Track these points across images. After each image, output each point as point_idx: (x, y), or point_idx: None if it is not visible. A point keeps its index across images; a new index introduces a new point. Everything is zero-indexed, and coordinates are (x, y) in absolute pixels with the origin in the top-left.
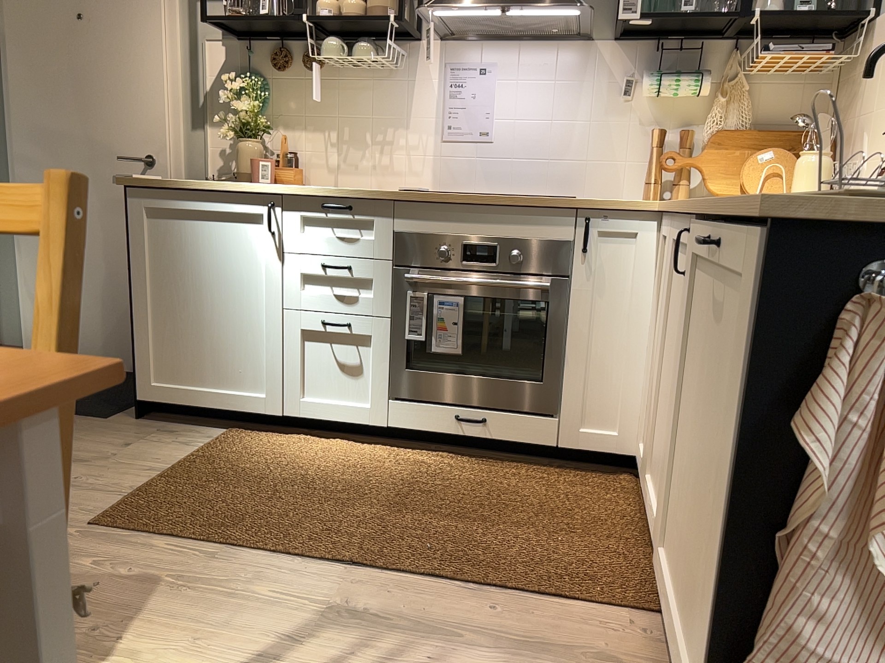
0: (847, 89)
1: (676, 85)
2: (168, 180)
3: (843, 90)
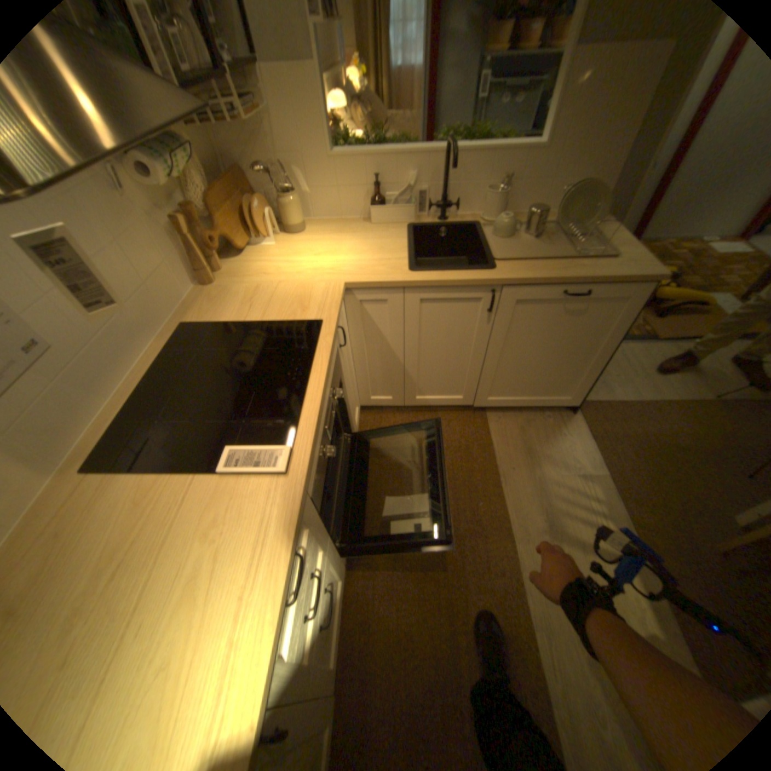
0: (235, 122)
1: (179, 159)
2: None
3: (227, 122)
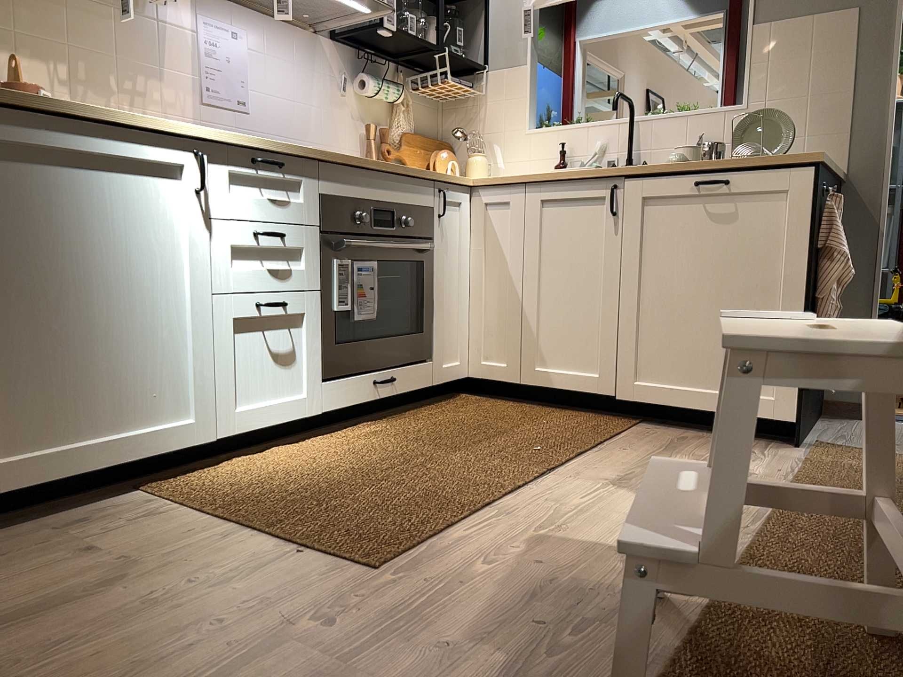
0: (461, 114)
1: (391, 90)
2: None
3: (455, 115)
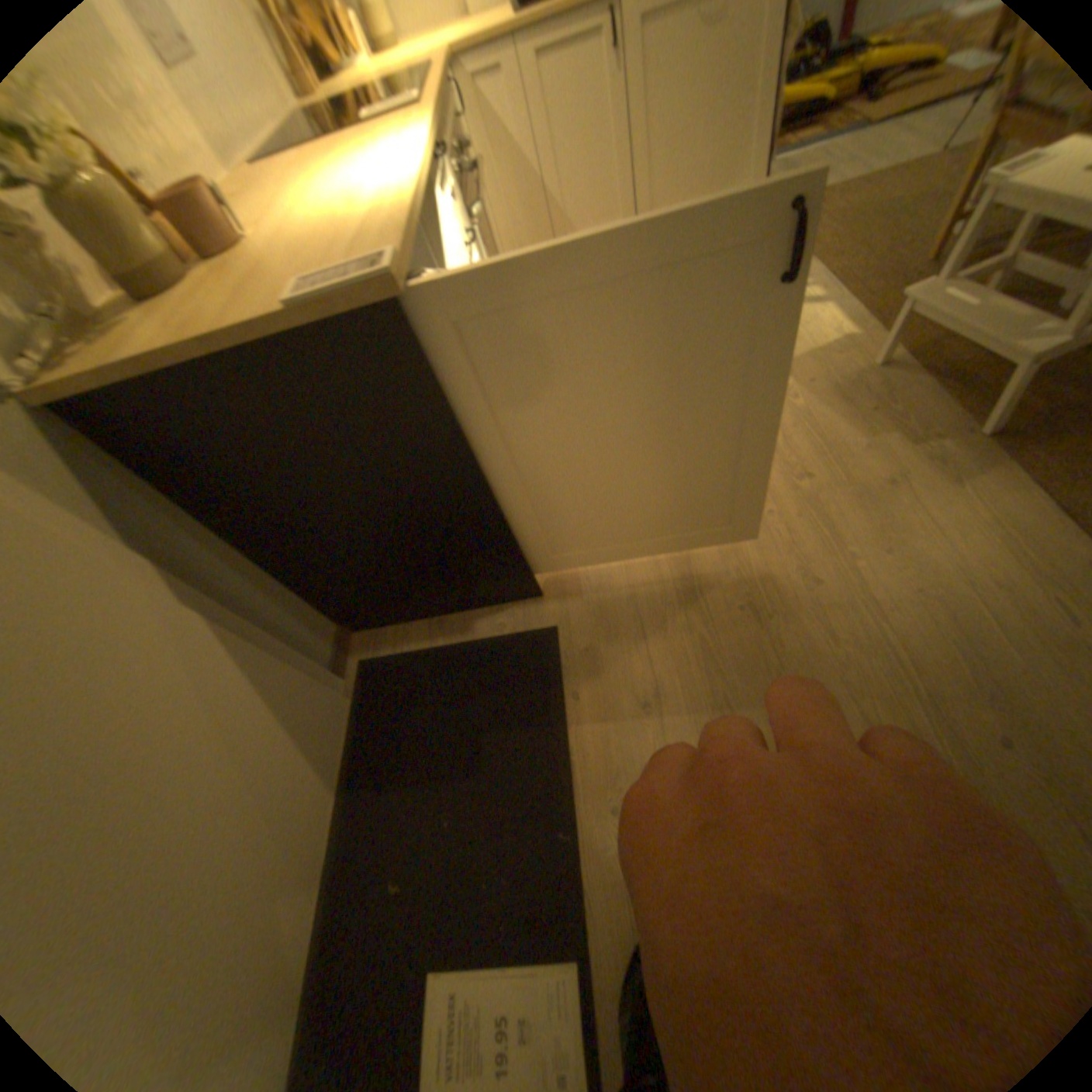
0: None
1: None
2: (358, 242)
3: None
